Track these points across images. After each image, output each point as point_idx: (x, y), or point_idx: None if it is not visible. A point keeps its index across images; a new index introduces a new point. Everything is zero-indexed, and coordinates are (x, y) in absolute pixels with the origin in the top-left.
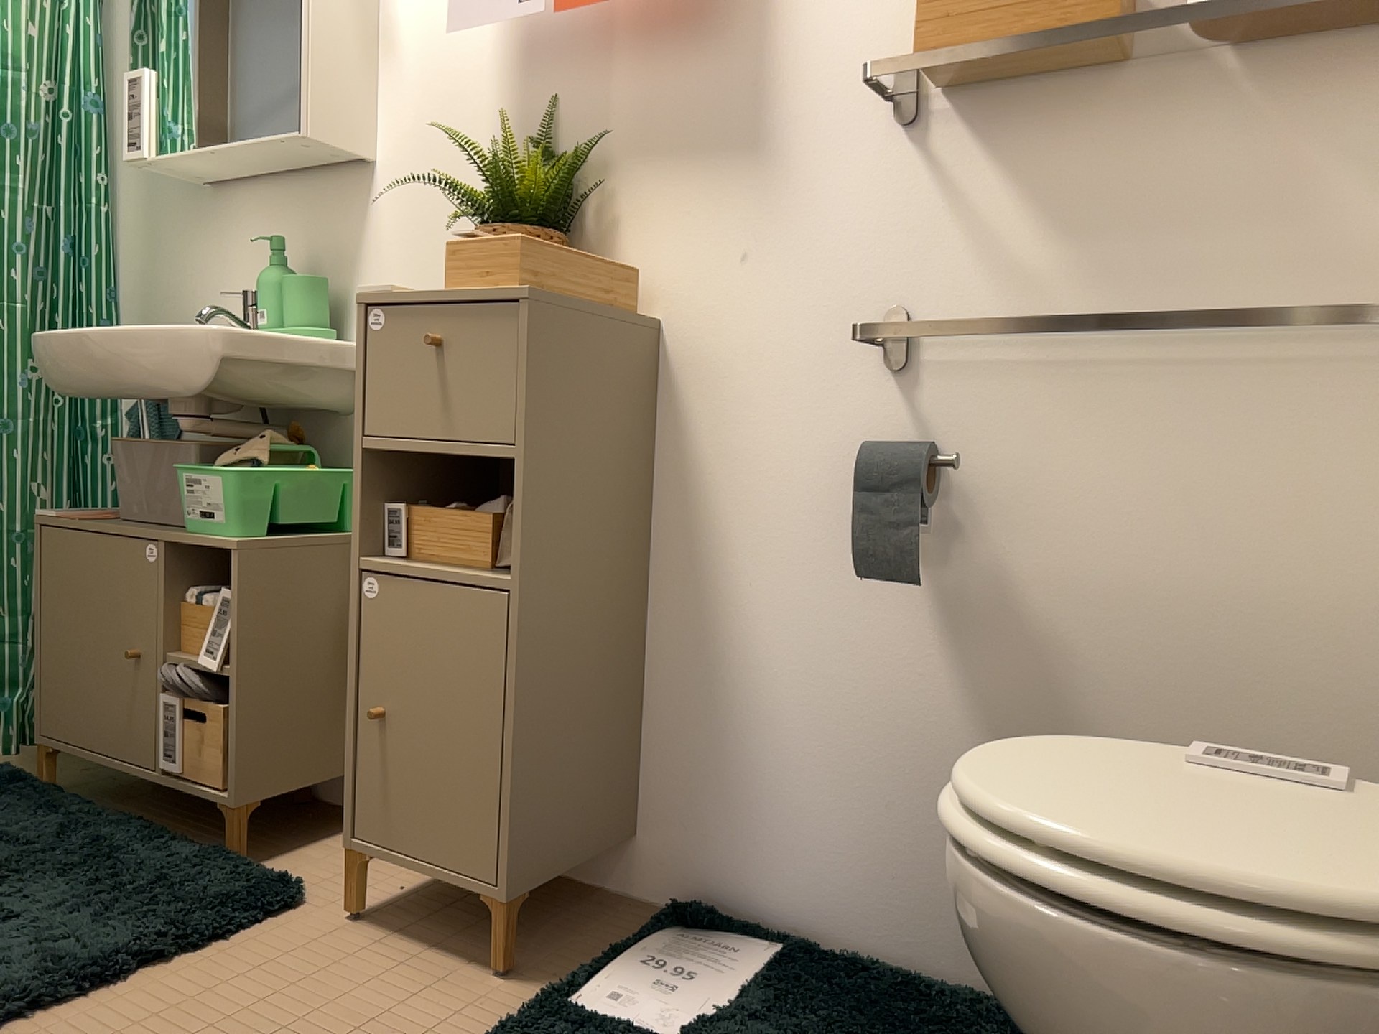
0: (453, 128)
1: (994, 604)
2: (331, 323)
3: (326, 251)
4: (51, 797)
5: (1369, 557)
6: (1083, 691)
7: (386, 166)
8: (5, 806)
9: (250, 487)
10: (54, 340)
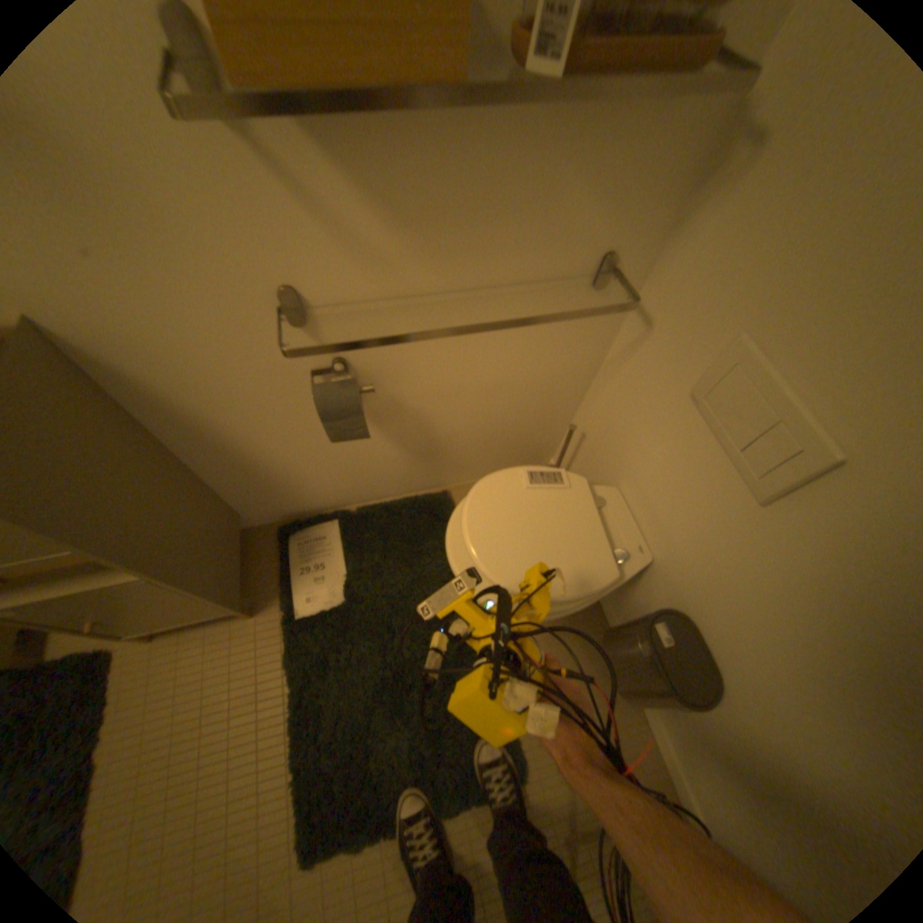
0: None
1: (394, 409)
2: None
3: None
4: None
5: (549, 360)
6: (438, 424)
7: None
8: None
9: None
10: None
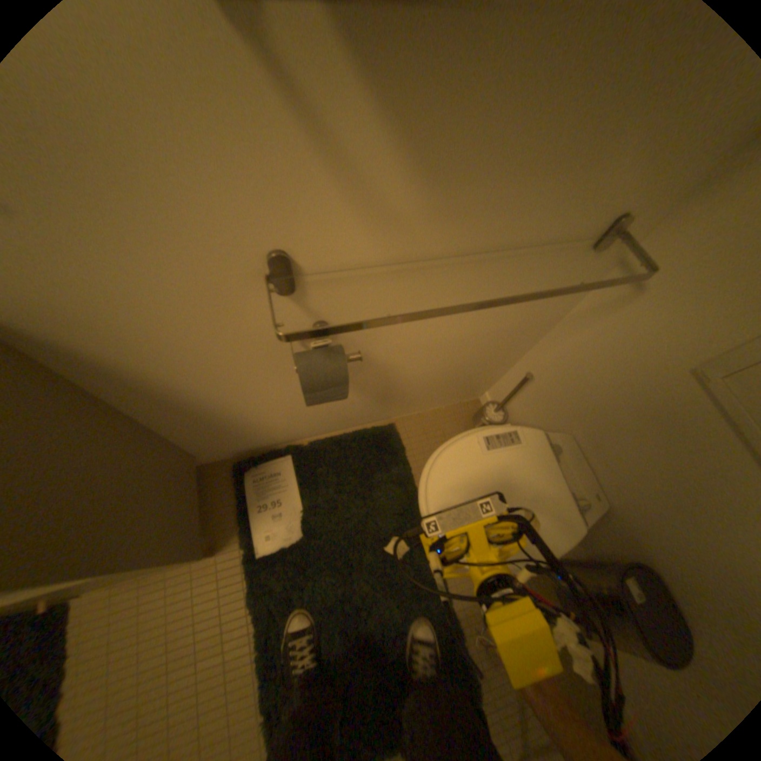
0: None
1: (364, 364)
2: None
3: None
4: None
5: (522, 316)
6: (401, 373)
7: None
8: None
9: None
10: None
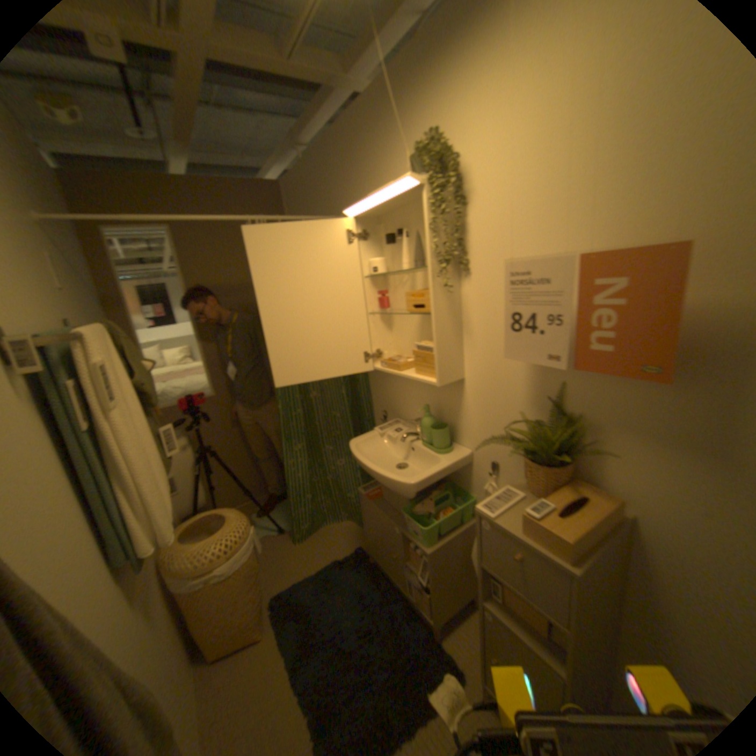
0: (500, 373)
1: None
2: (448, 444)
3: (441, 402)
4: (371, 580)
5: None
6: None
7: (466, 379)
8: (359, 584)
9: (427, 532)
10: (352, 449)
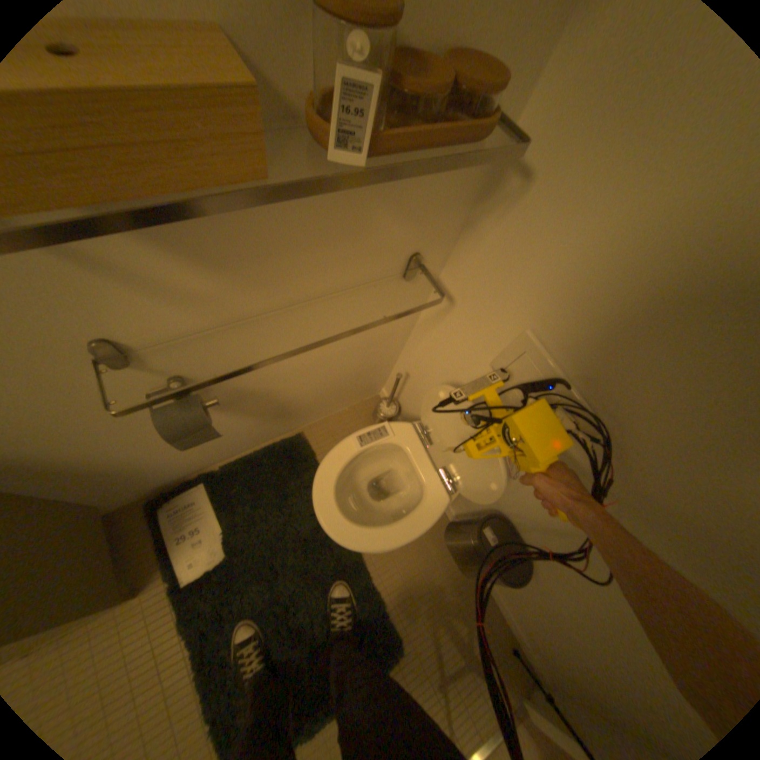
0: None
1: (240, 396)
2: None
3: None
4: None
5: (374, 331)
6: (283, 394)
7: None
8: None
9: None
10: None
